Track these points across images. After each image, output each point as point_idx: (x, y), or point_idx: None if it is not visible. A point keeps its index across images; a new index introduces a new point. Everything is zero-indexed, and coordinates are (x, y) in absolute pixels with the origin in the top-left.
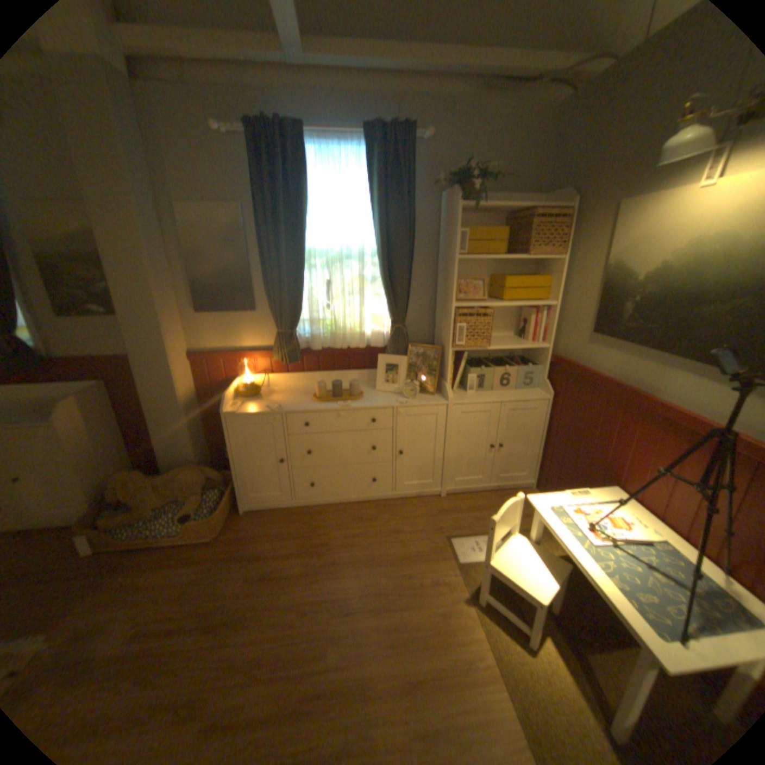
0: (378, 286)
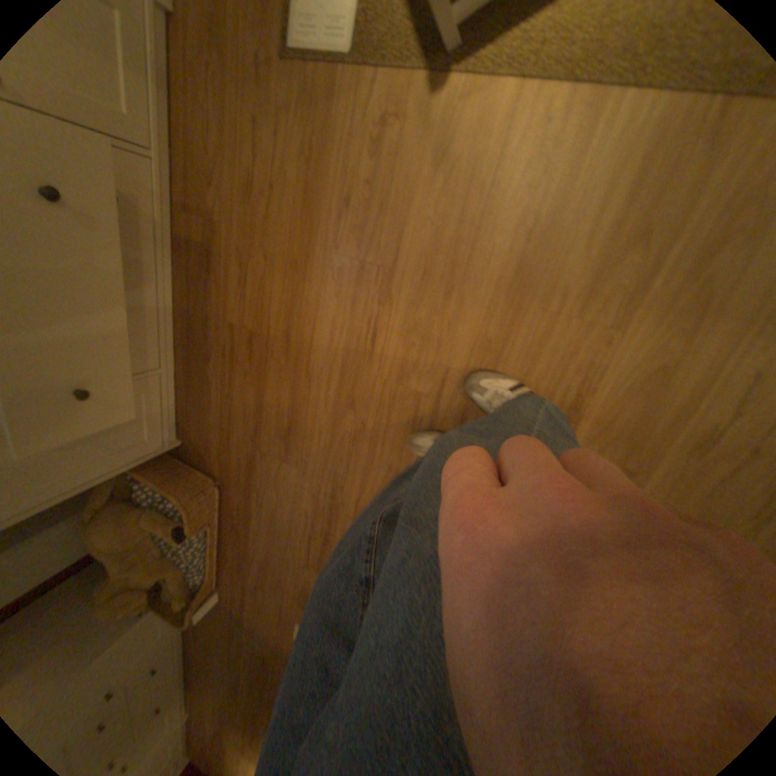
0: None
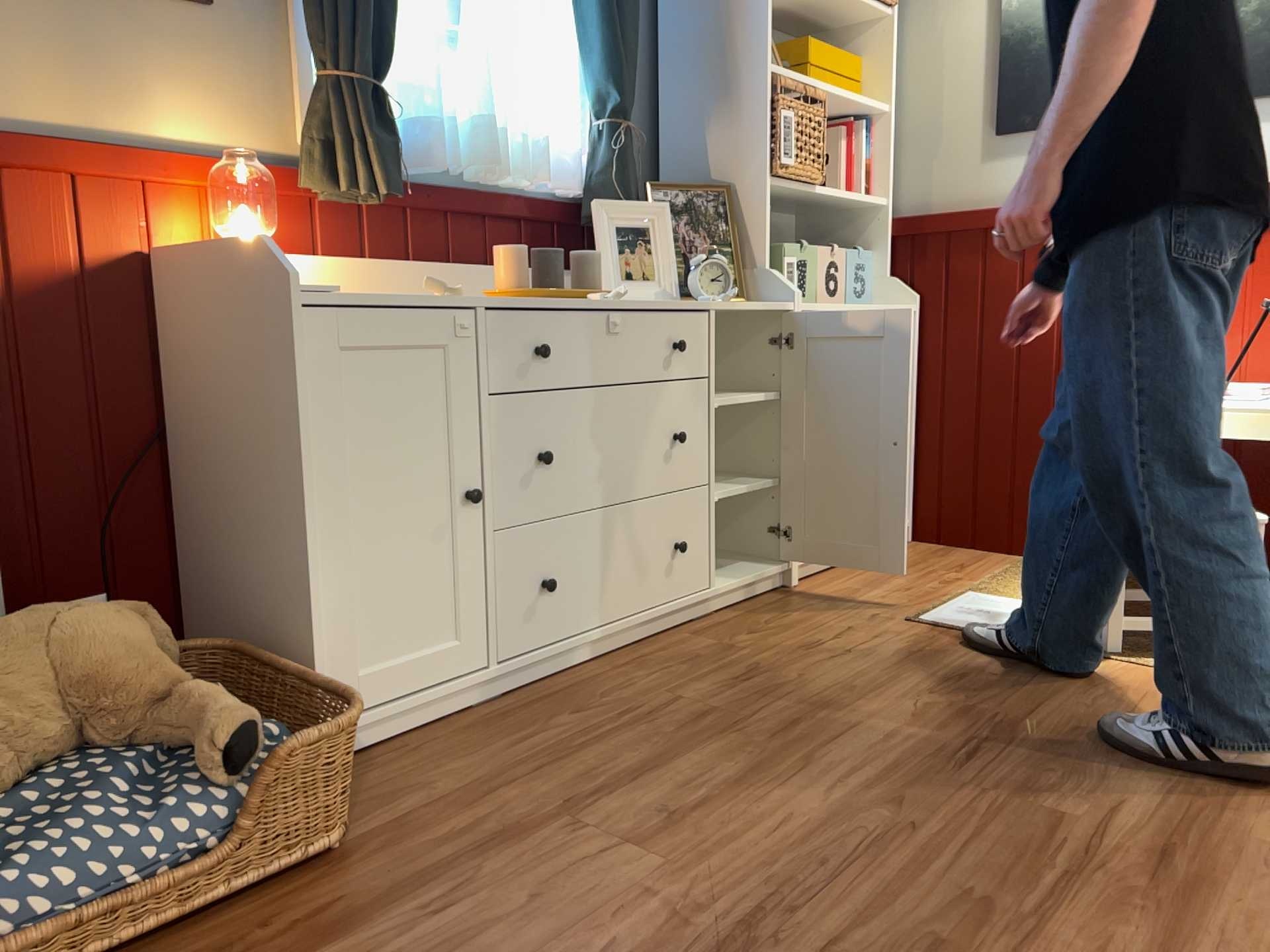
0: (563, 16)
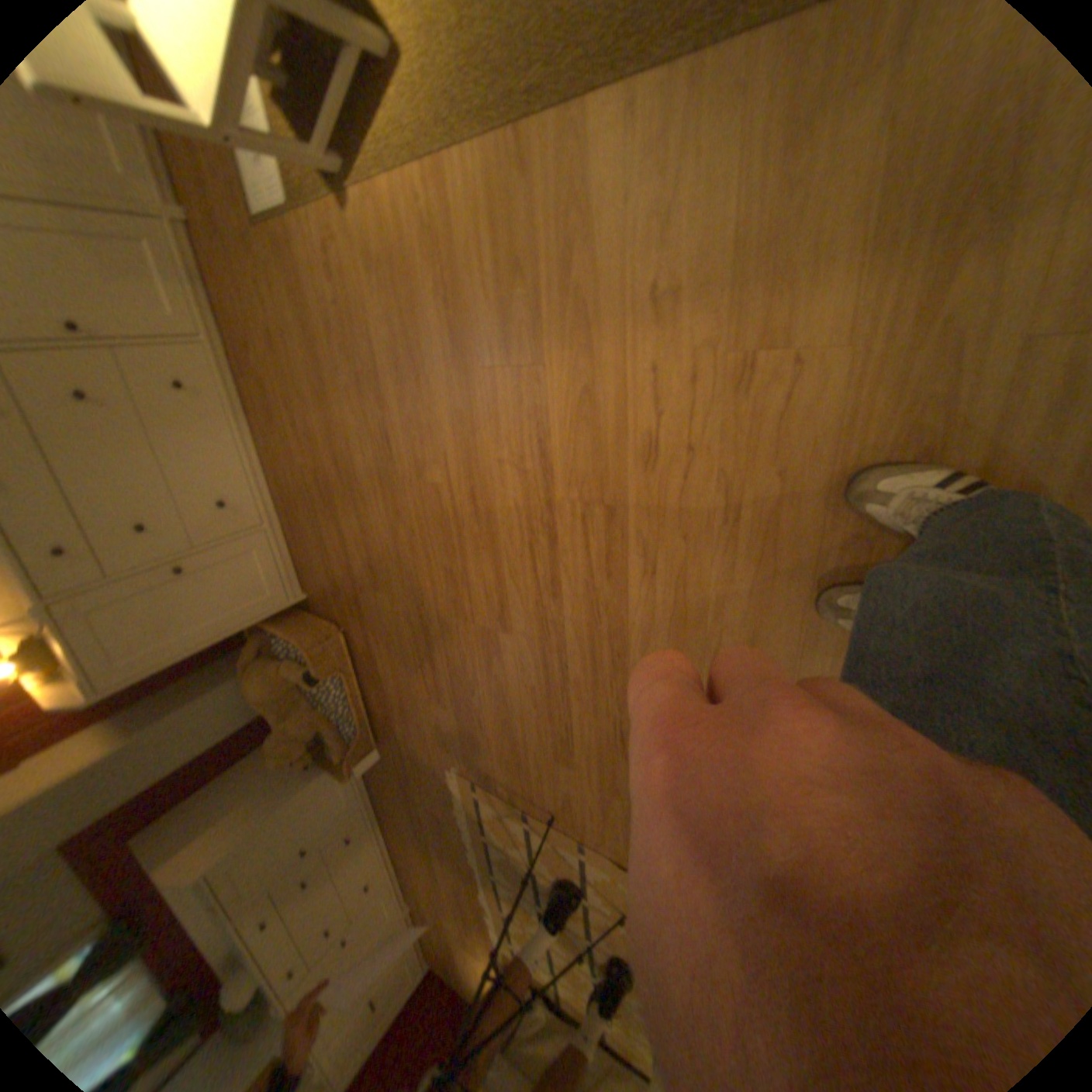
0: None
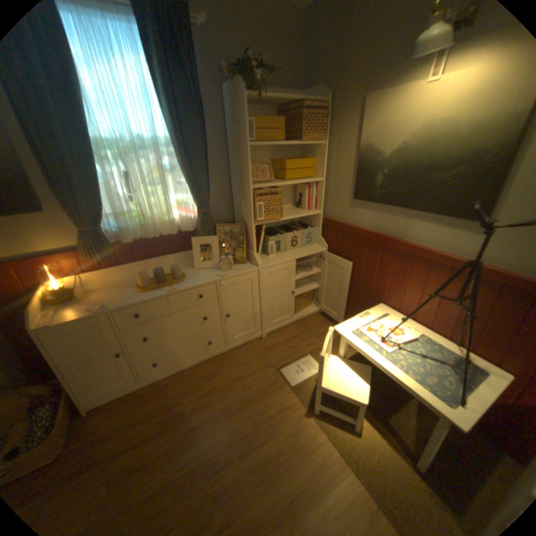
0: (179, 174)
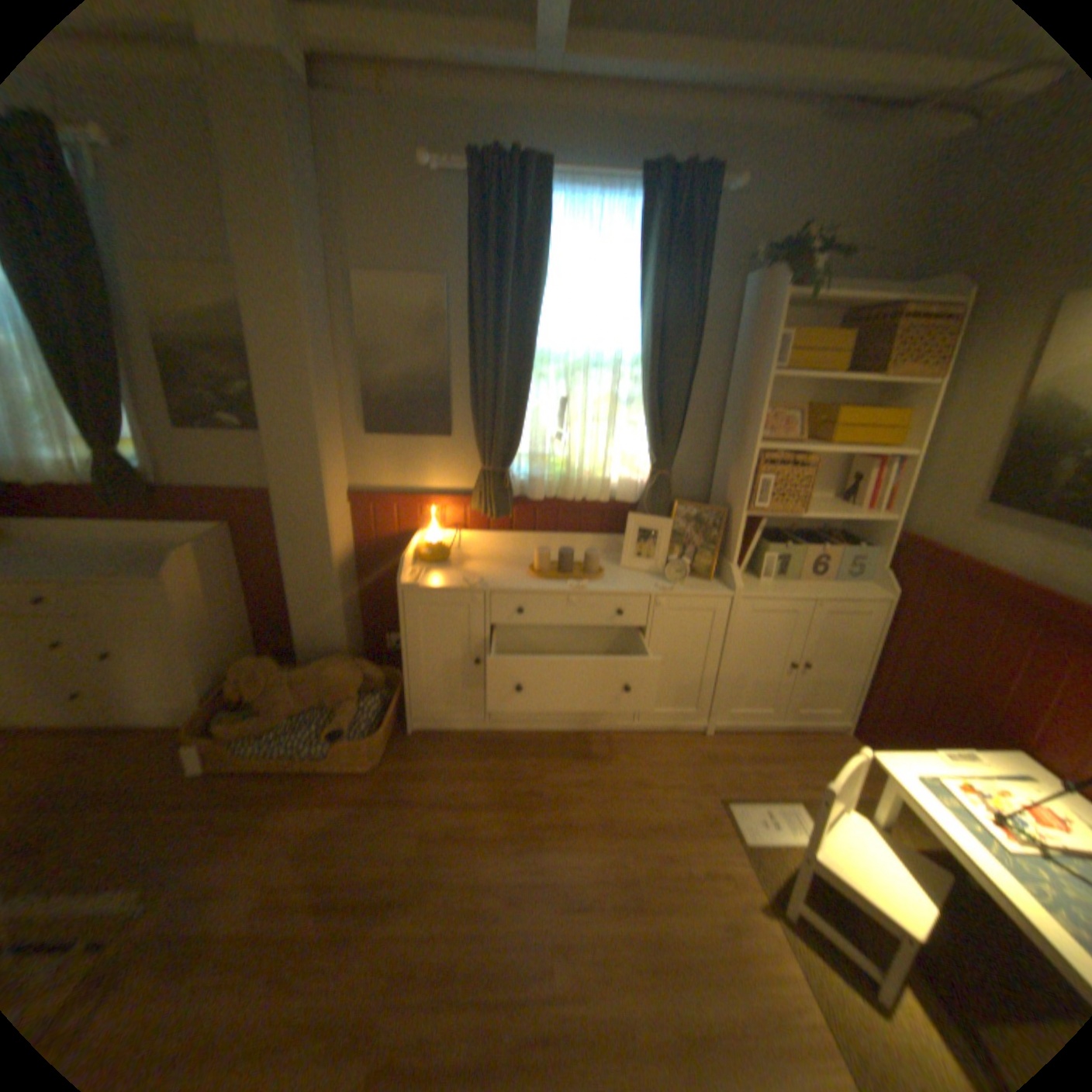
0: (636, 412)
